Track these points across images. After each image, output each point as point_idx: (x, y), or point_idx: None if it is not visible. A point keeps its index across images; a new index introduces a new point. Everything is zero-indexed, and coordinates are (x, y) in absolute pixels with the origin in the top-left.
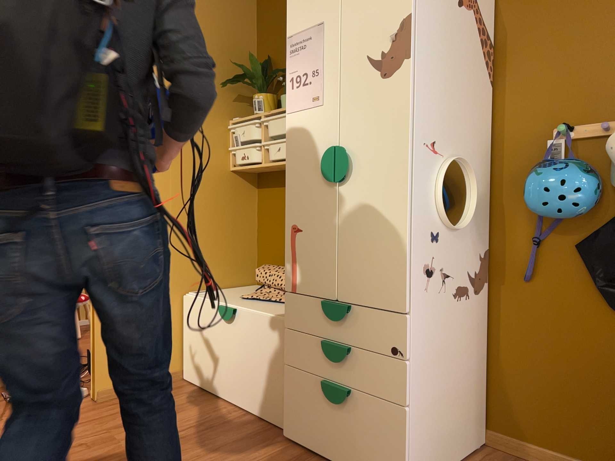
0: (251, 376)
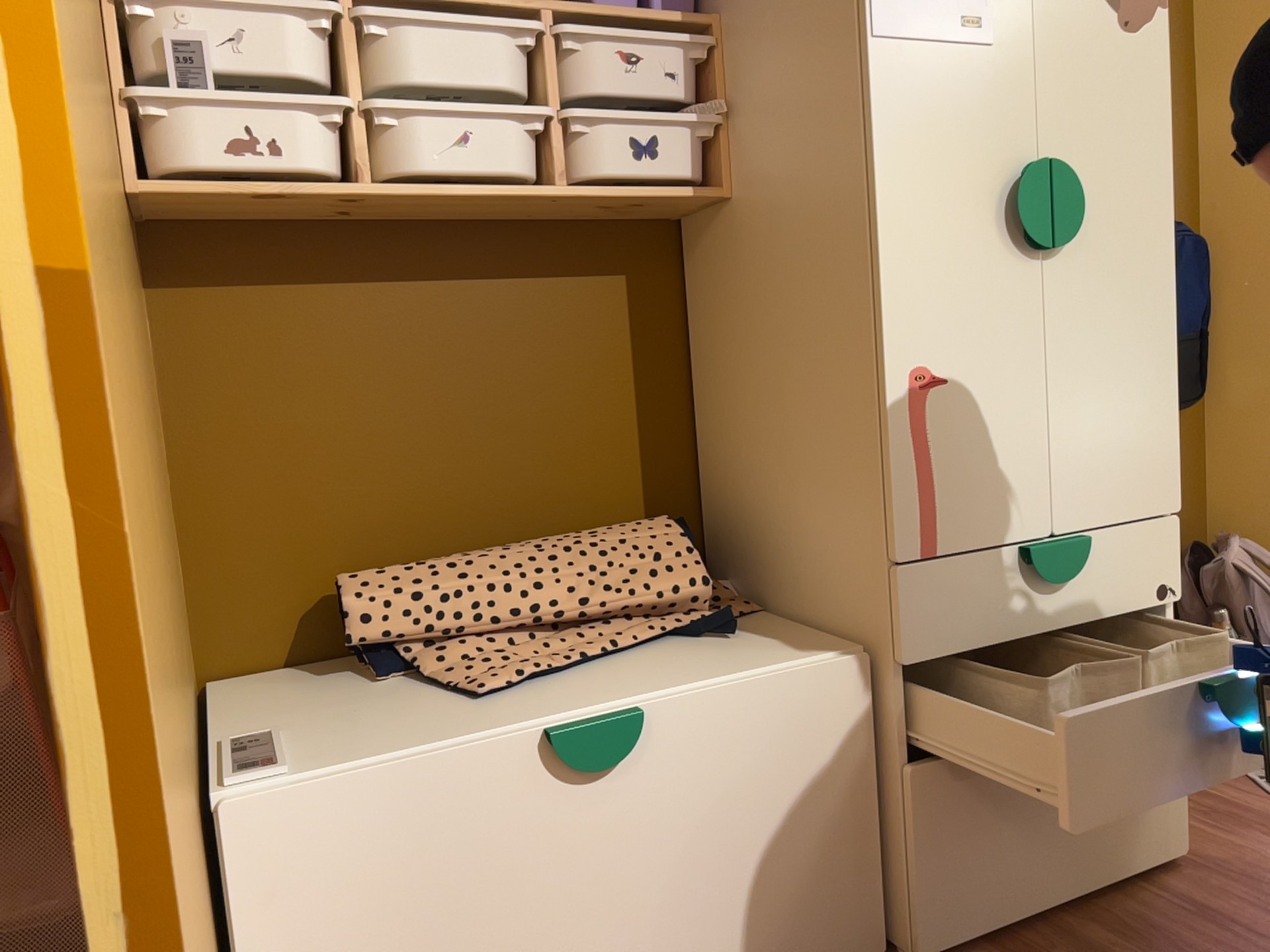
0: (735, 896)
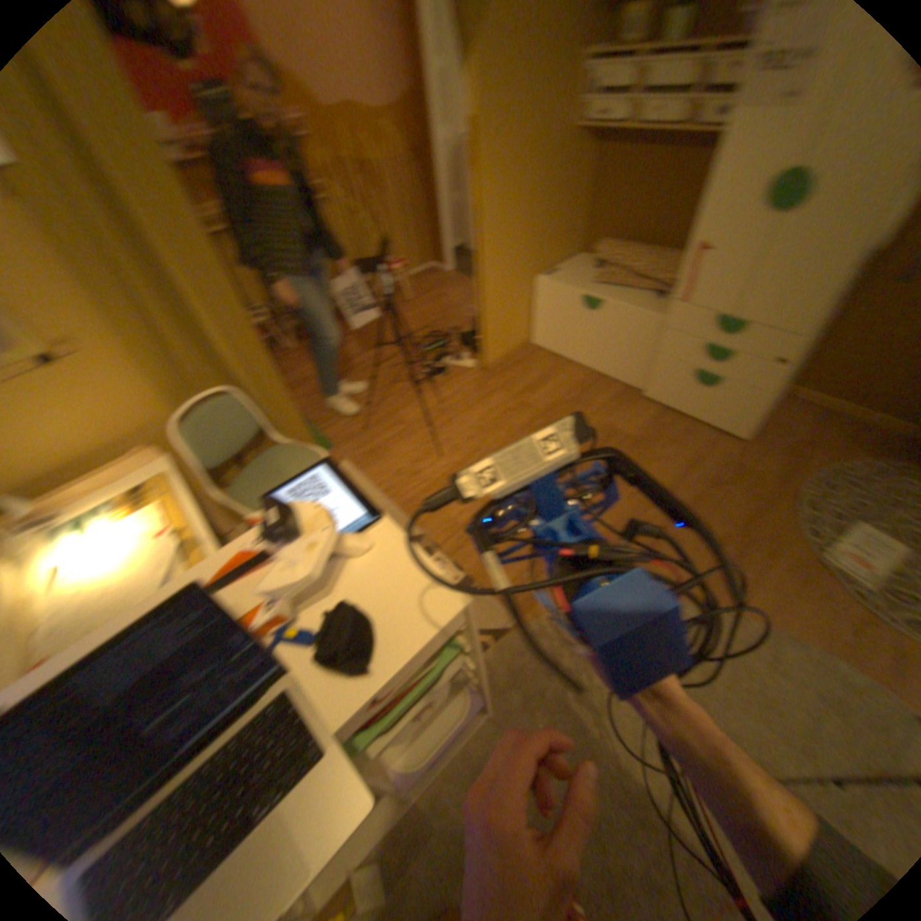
0: (610, 351)
